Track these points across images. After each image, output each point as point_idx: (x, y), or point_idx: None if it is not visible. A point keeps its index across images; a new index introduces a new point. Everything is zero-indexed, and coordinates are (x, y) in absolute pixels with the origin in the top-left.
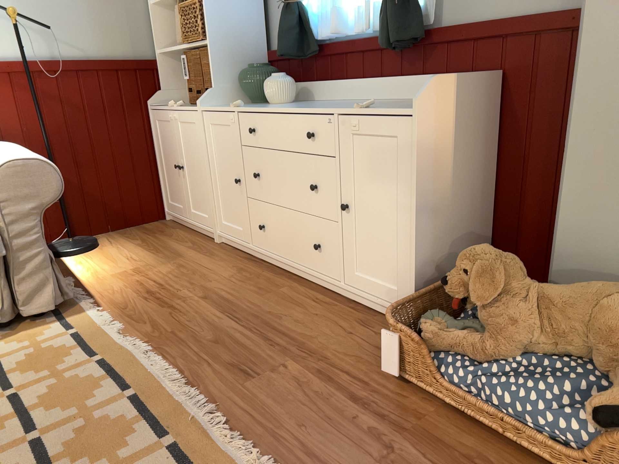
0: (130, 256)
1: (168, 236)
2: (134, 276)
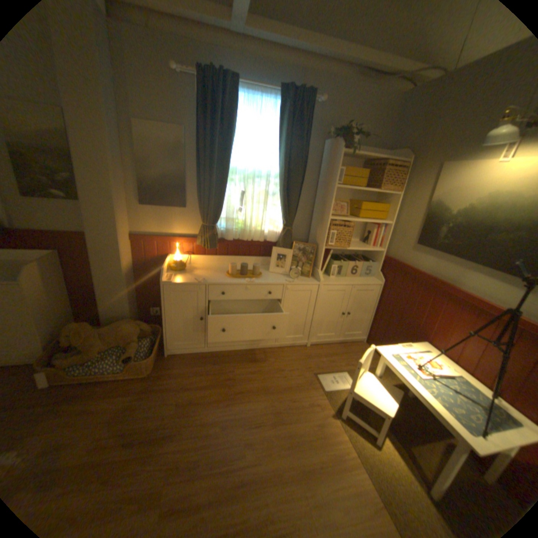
0: None
1: None
2: None
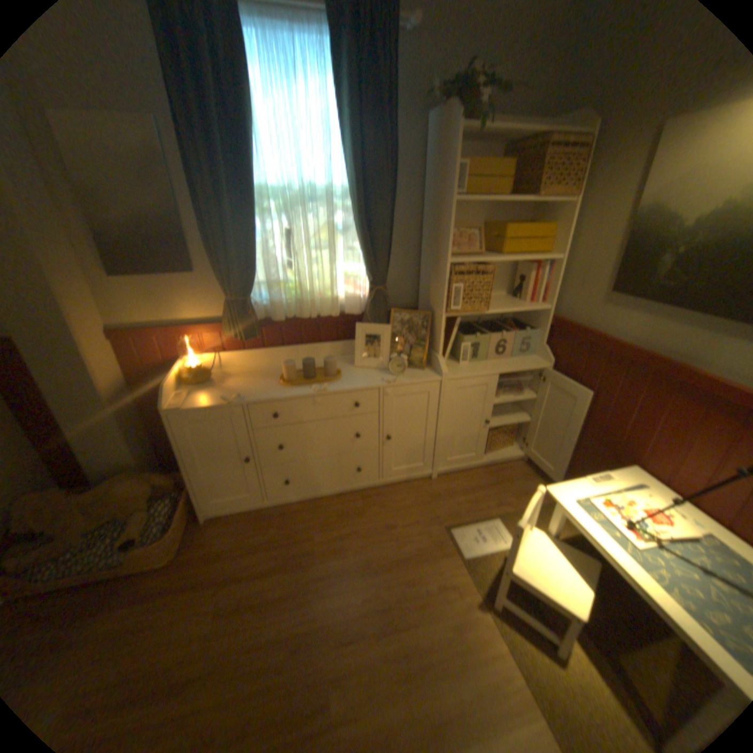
0: None
1: None
2: None
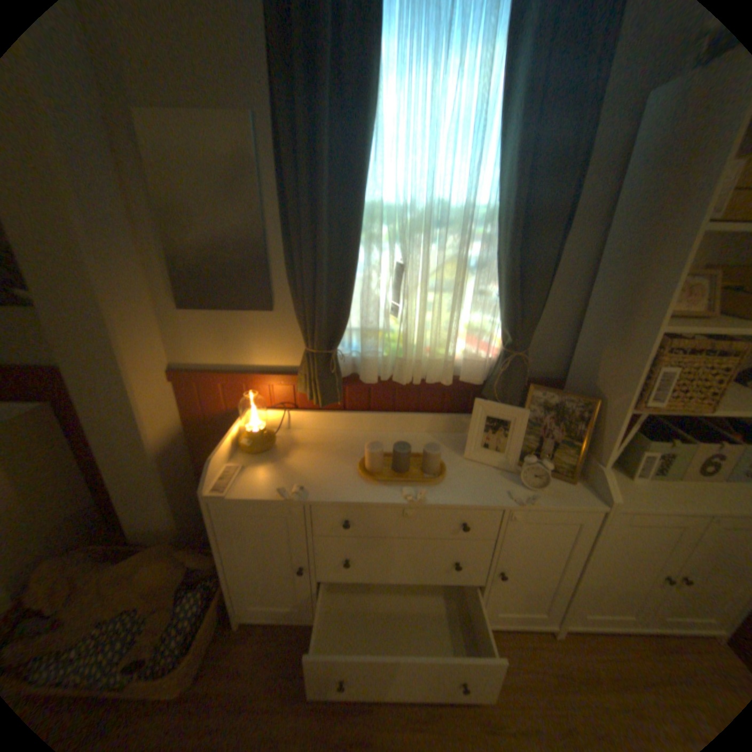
0: None
1: None
2: None
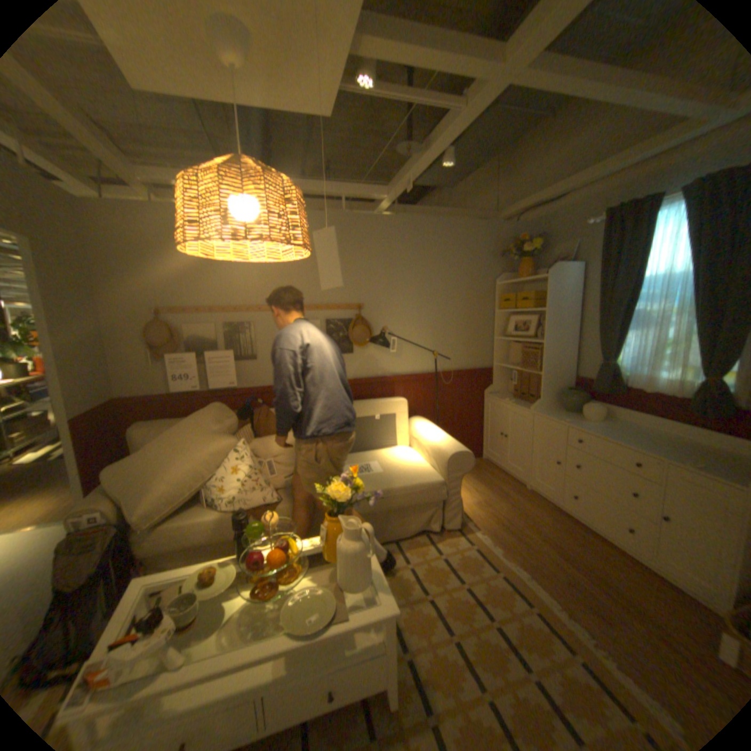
0: (475, 488)
1: (491, 475)
2: (486, 508)
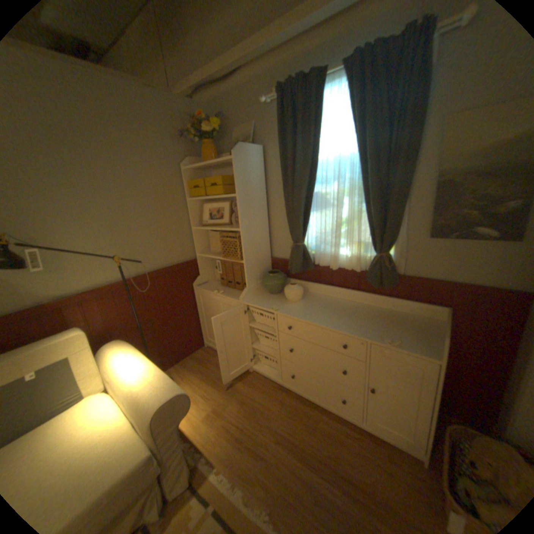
0: (201, 393)
1: (215, 366)
2: (216, 420)
